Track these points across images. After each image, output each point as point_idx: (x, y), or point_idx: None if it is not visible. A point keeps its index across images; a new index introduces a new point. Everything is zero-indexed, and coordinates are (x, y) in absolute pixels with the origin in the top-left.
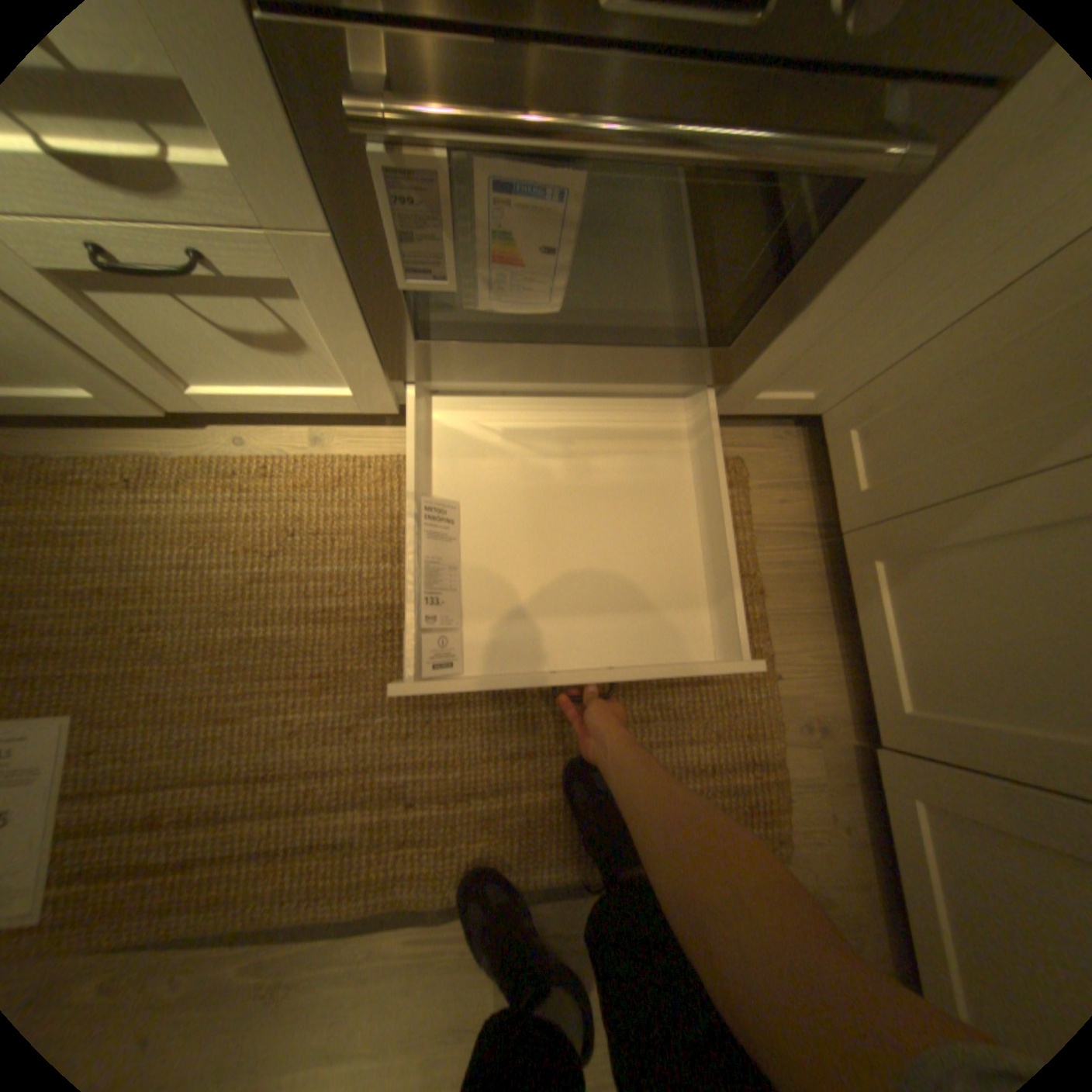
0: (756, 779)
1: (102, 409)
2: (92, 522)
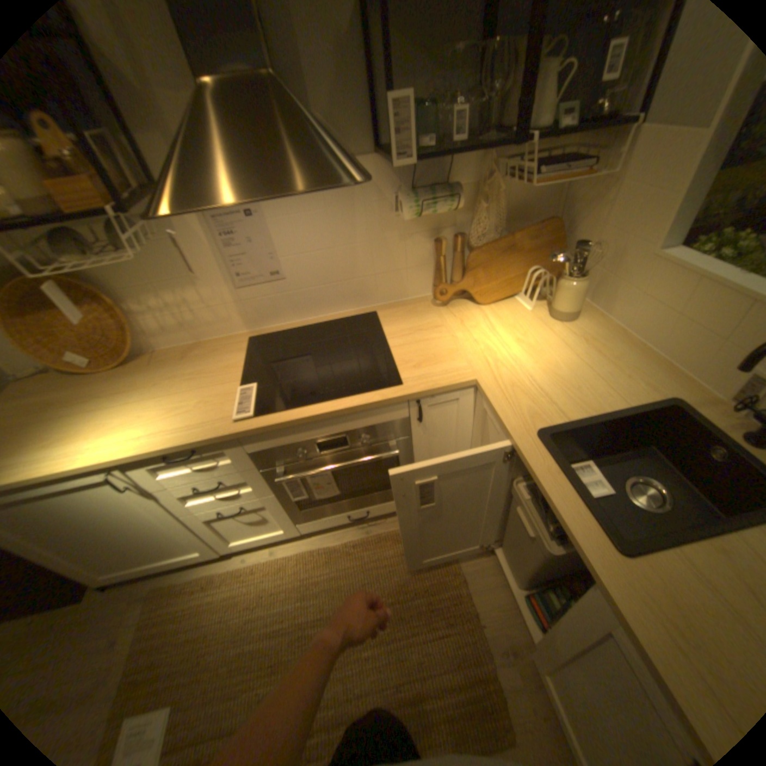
0: (482, 690)
1: (197, 560)
2: (189, 608)
